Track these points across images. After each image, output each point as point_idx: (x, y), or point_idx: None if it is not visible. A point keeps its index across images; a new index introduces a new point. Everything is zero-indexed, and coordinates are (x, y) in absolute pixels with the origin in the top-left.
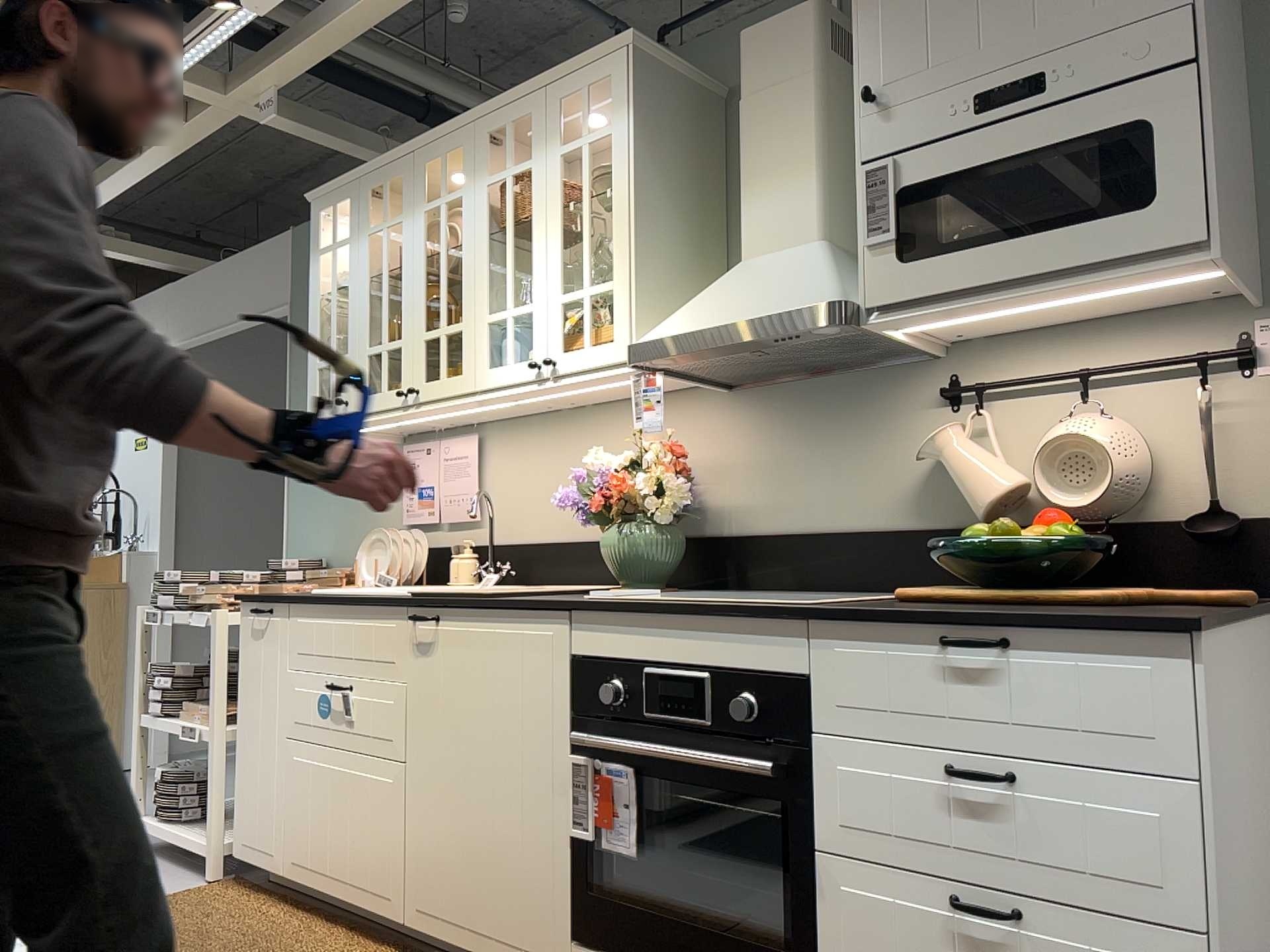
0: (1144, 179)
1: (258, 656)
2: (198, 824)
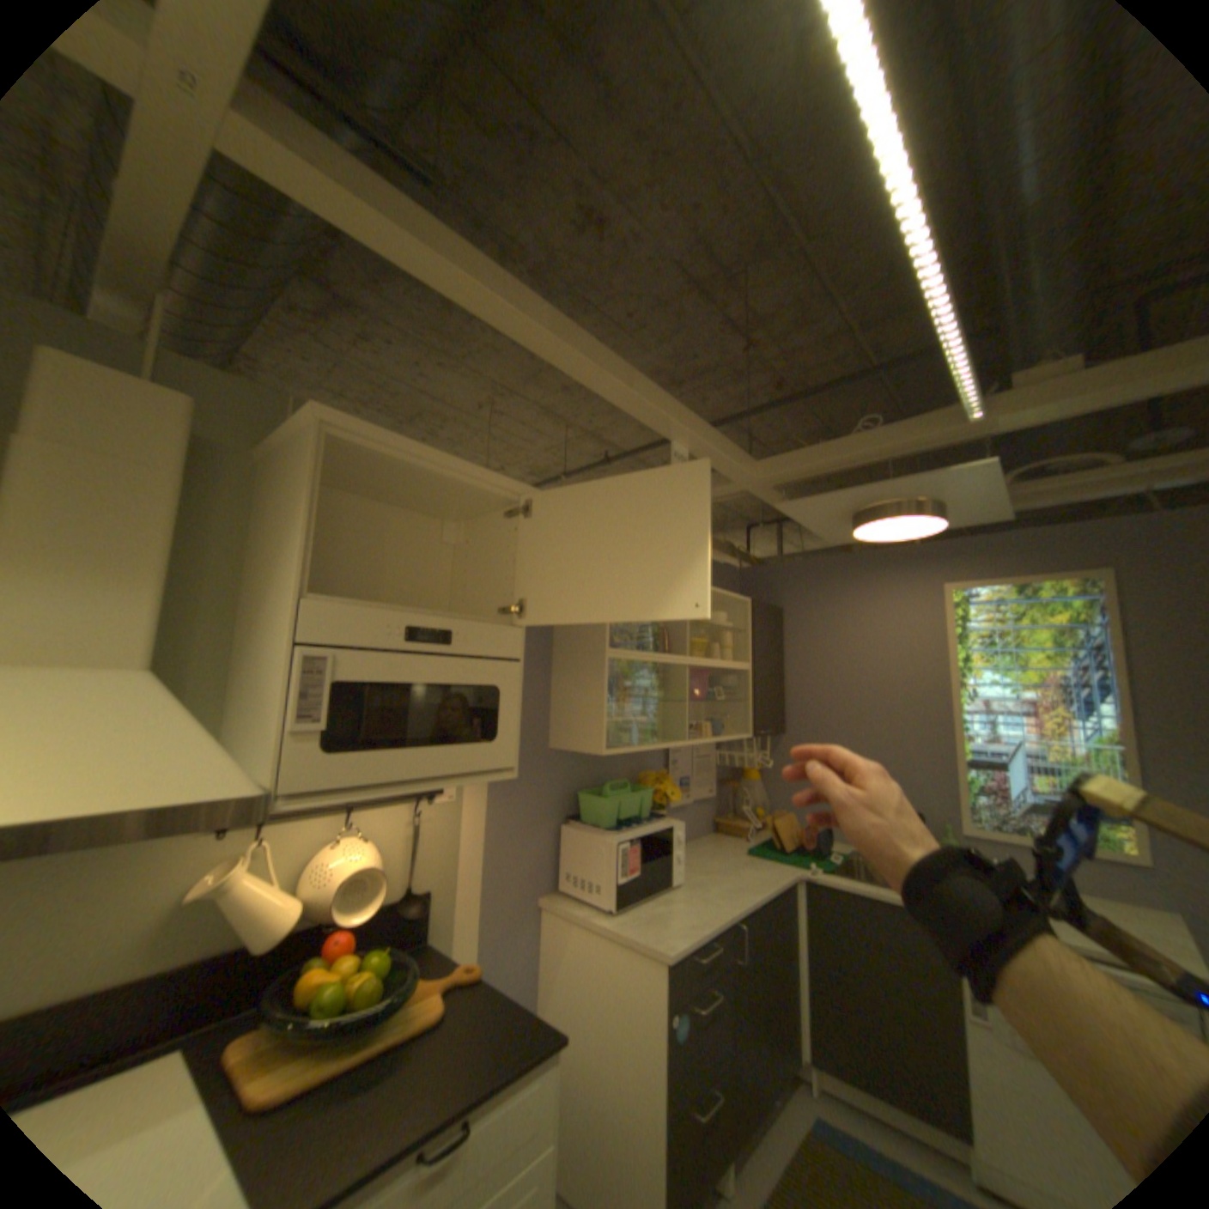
0: (493, 723)
1: None
2: None
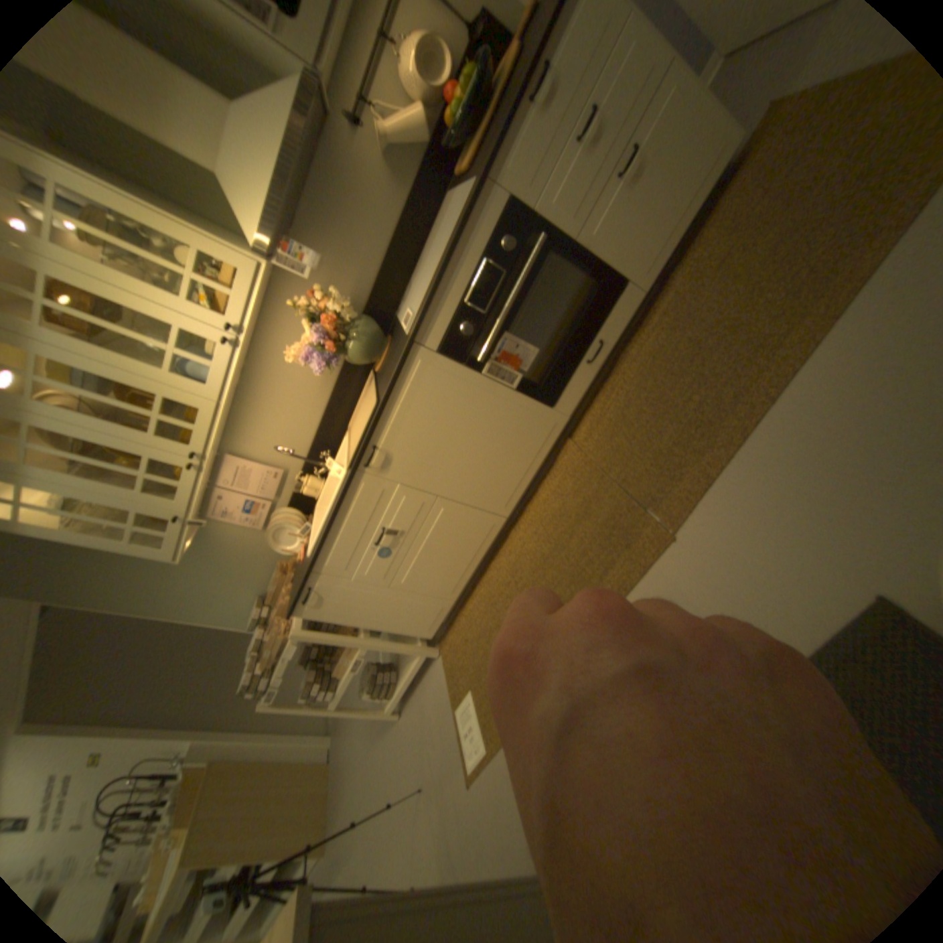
0: None
1: (335, 602)
2: (399, 673)
